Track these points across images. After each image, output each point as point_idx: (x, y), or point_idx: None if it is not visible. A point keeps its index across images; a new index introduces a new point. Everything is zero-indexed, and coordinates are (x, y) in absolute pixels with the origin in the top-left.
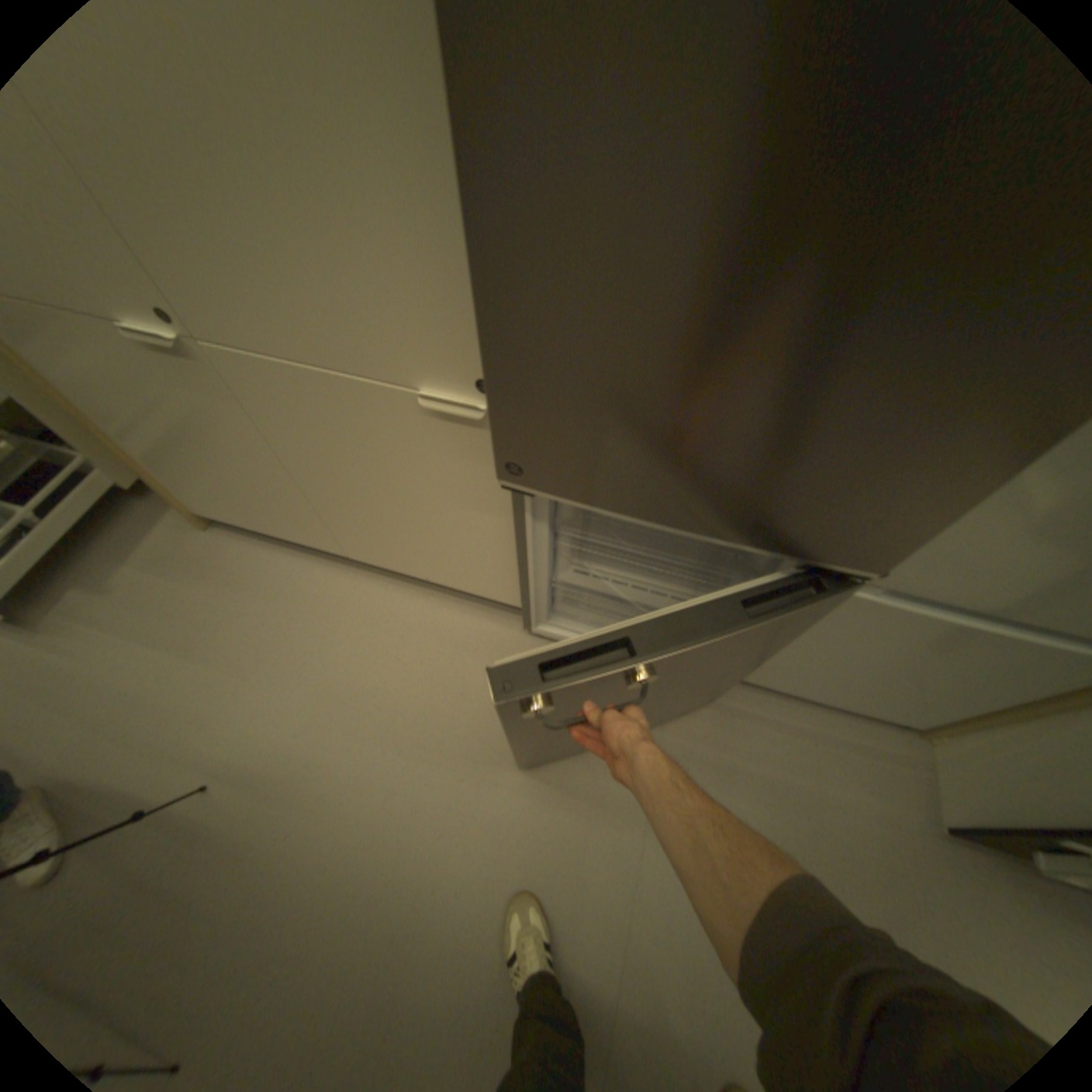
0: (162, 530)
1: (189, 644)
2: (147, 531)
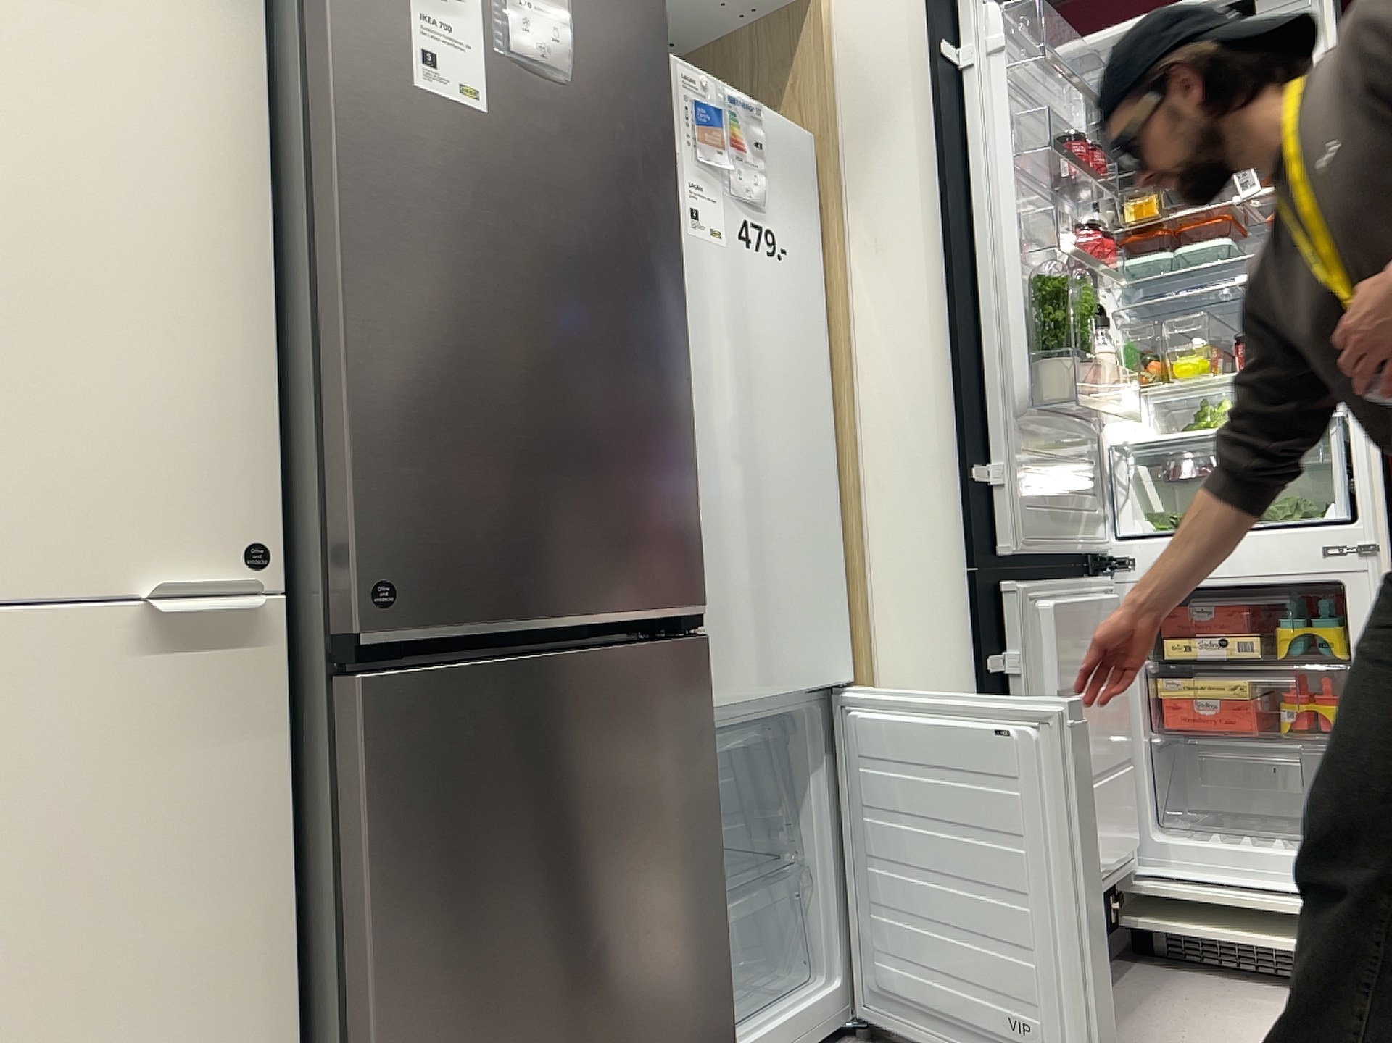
0: None
1: None
2: None
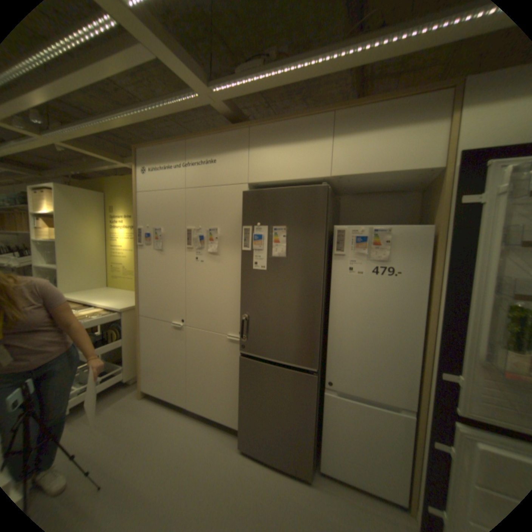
0: (126, 398)
1: (118, 434)
2: (121, 398)
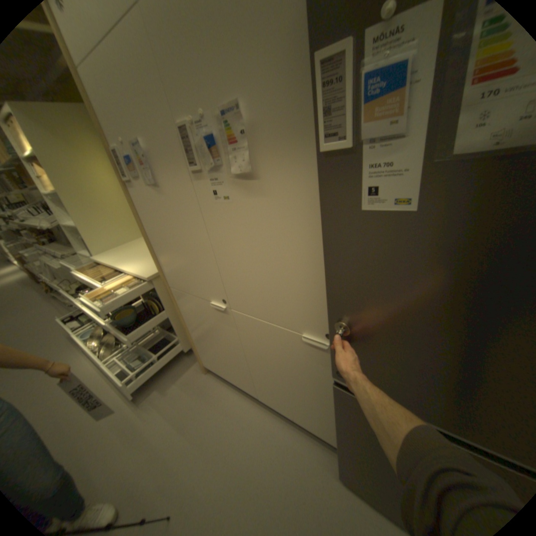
0: (191, 371)
1: (185, 428)
2: (186, 371)
